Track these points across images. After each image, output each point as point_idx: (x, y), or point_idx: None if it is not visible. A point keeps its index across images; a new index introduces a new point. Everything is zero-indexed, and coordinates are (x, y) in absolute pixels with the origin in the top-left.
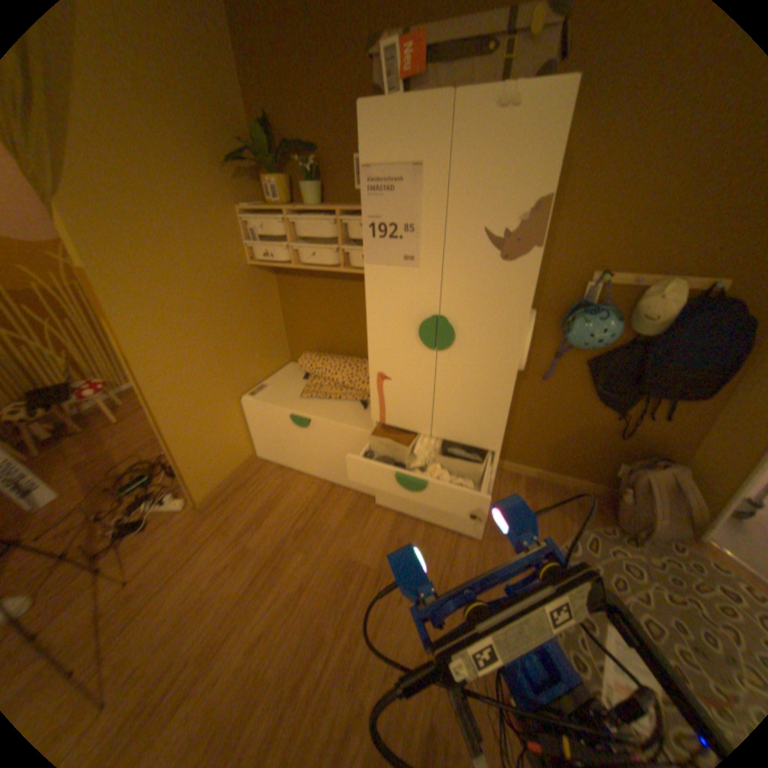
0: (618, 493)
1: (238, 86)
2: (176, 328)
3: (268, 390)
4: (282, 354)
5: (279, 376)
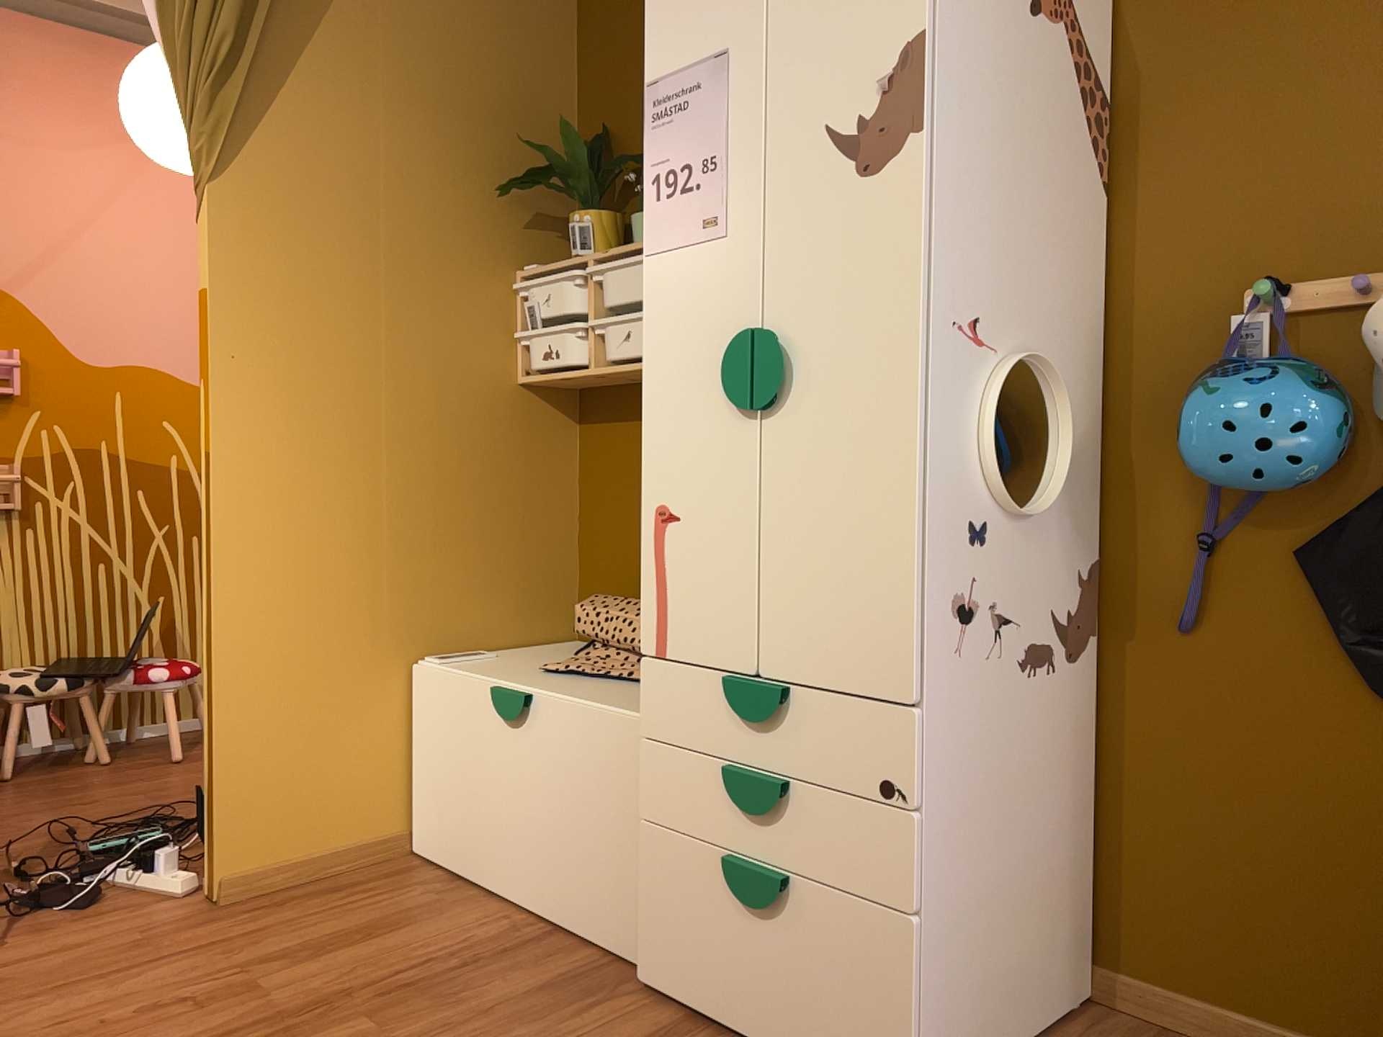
0: None
1: (575, 96)
2: (324, 439)
3: (483, 657)
4: (555, 608)
5: (527, 648)
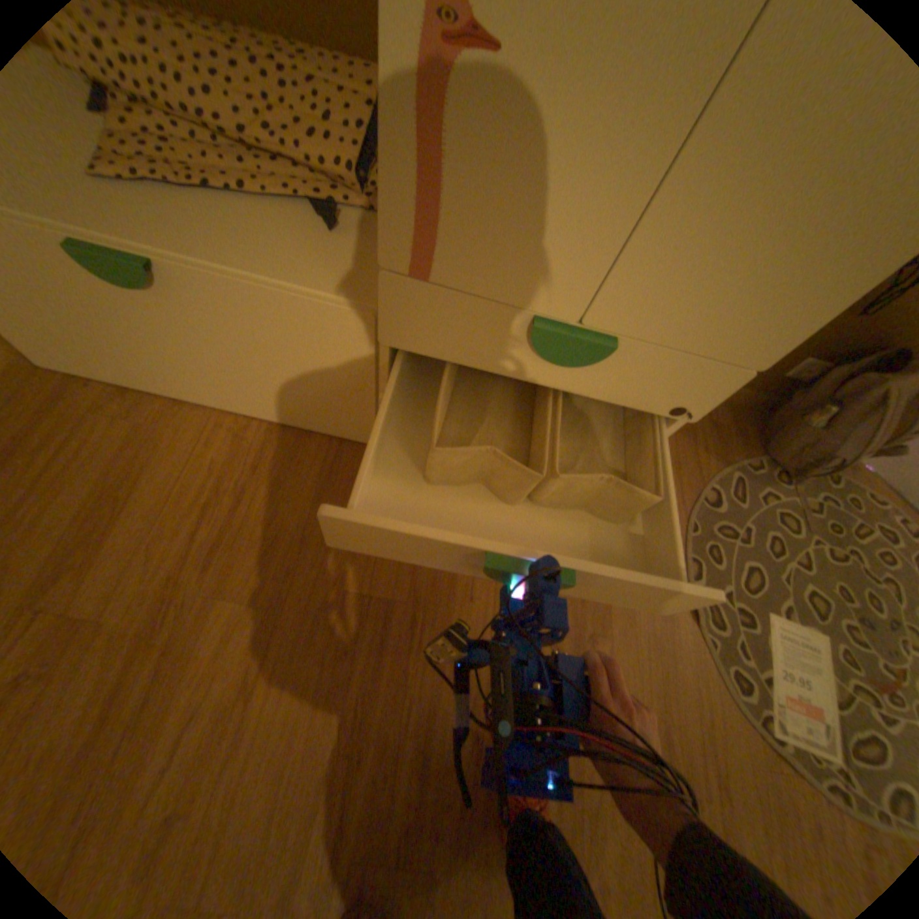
0: (764, 399)
1: None
2: None
3: None
4: None
5: None
